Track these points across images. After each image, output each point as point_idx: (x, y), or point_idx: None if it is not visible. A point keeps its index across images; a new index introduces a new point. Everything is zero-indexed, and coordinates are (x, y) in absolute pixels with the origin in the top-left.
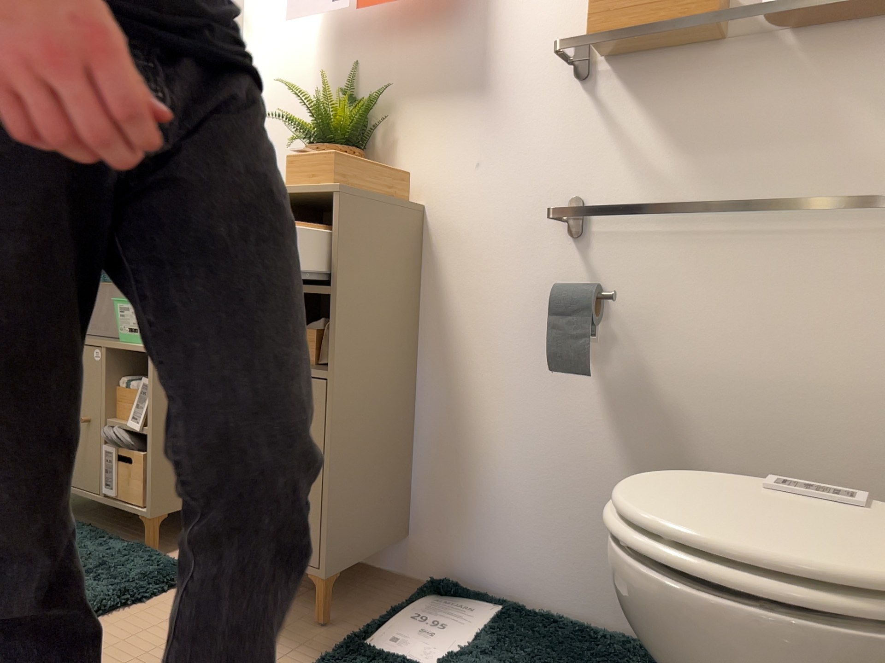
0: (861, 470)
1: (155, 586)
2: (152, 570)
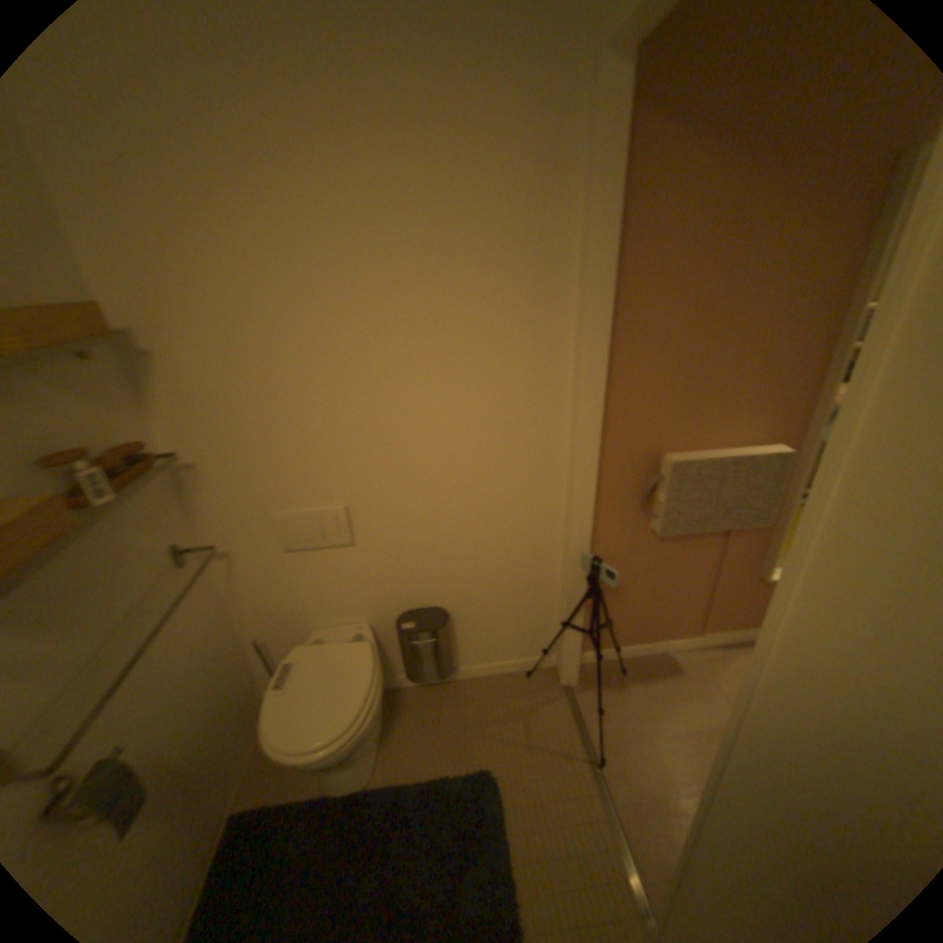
0: (212, 675)
1: None
2: None
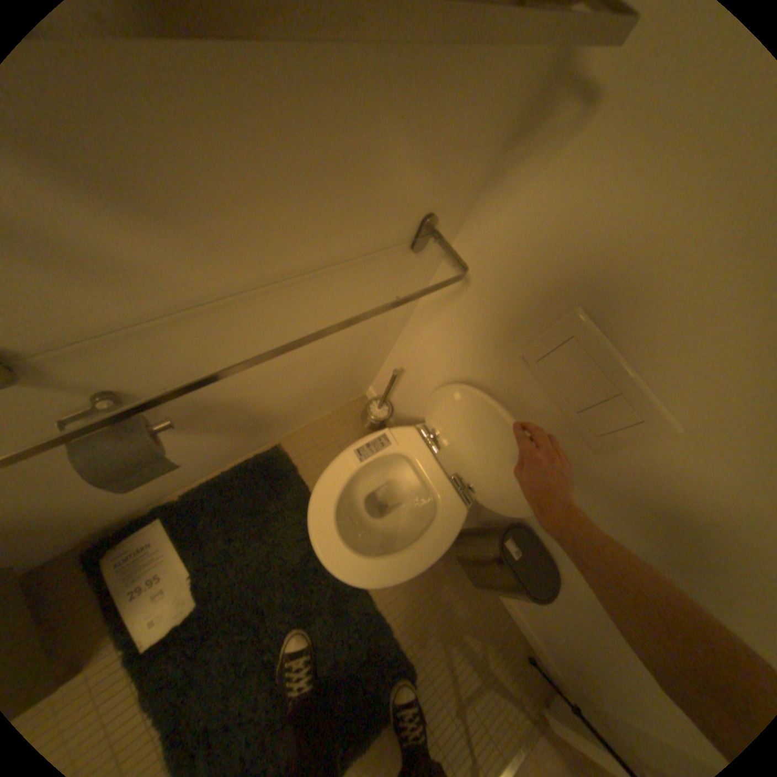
0: (345, 360)
1: None
2: None
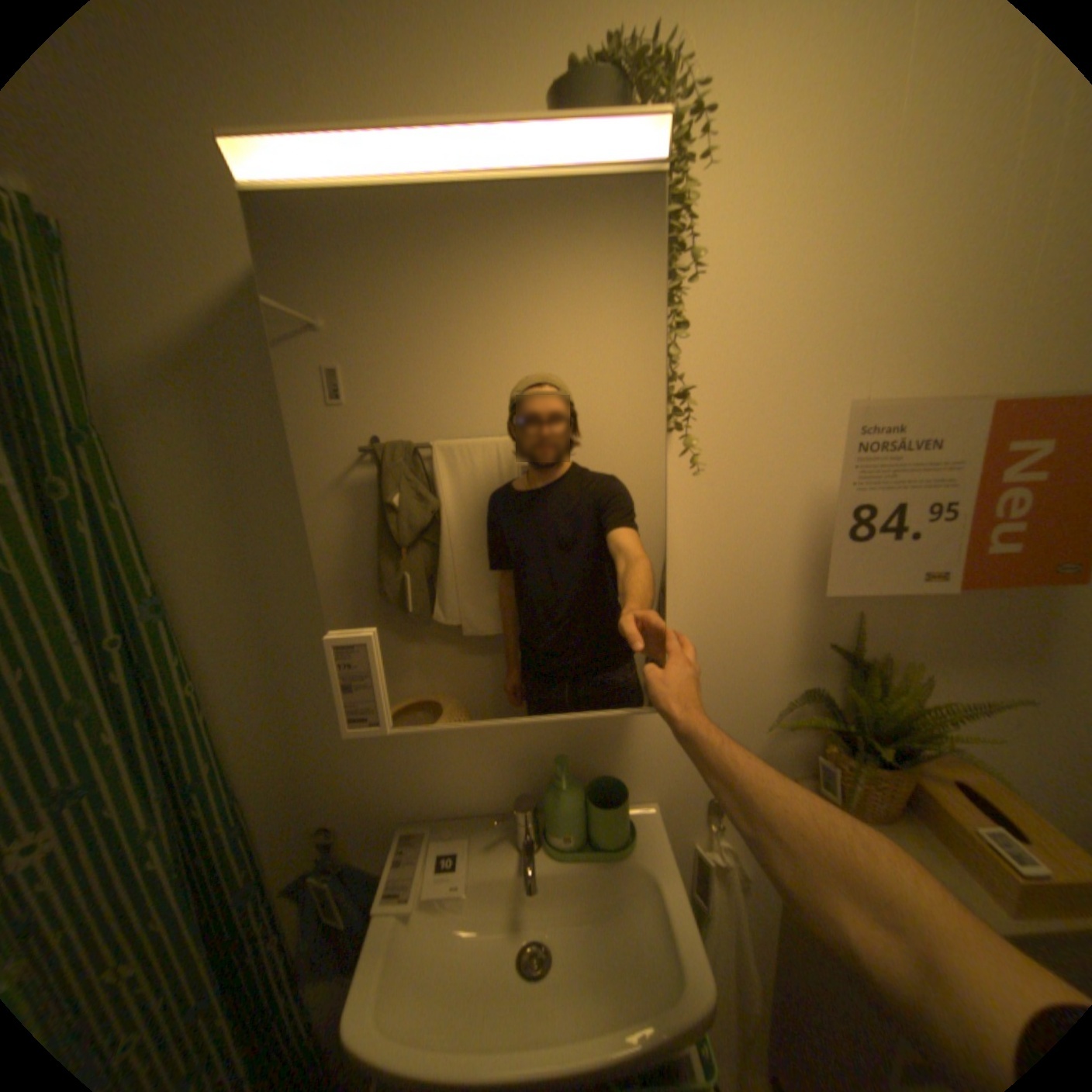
0: None
1: None
2: None
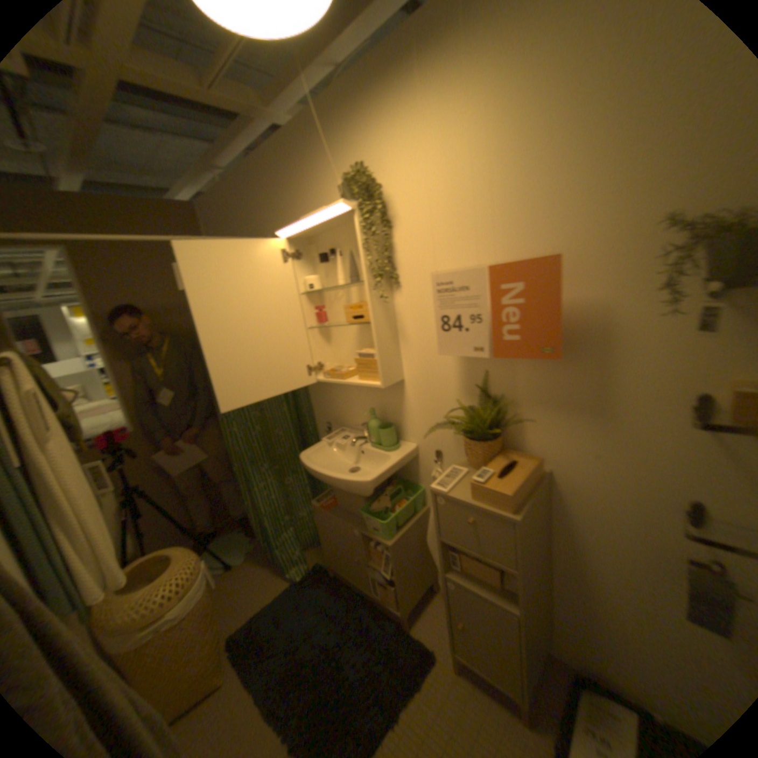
0: None
1: (422, 678)
2: (416, 663)
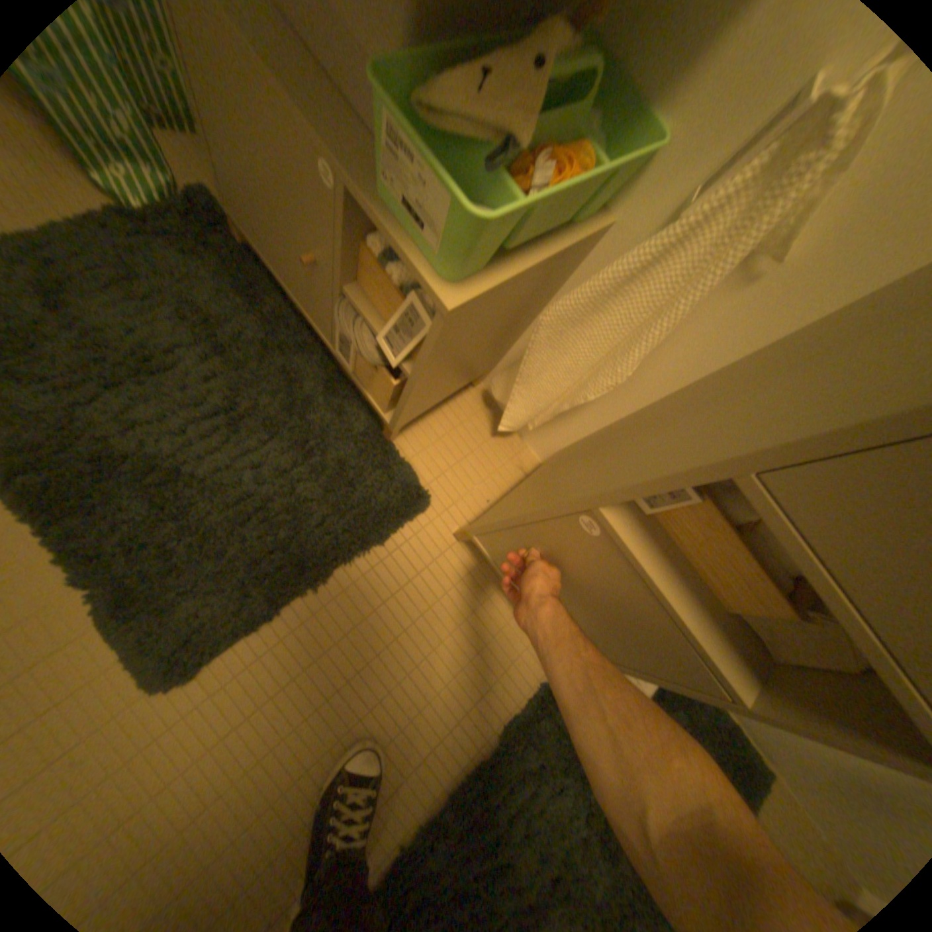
0: None
1: (396, 529)
2: (394, 503)
